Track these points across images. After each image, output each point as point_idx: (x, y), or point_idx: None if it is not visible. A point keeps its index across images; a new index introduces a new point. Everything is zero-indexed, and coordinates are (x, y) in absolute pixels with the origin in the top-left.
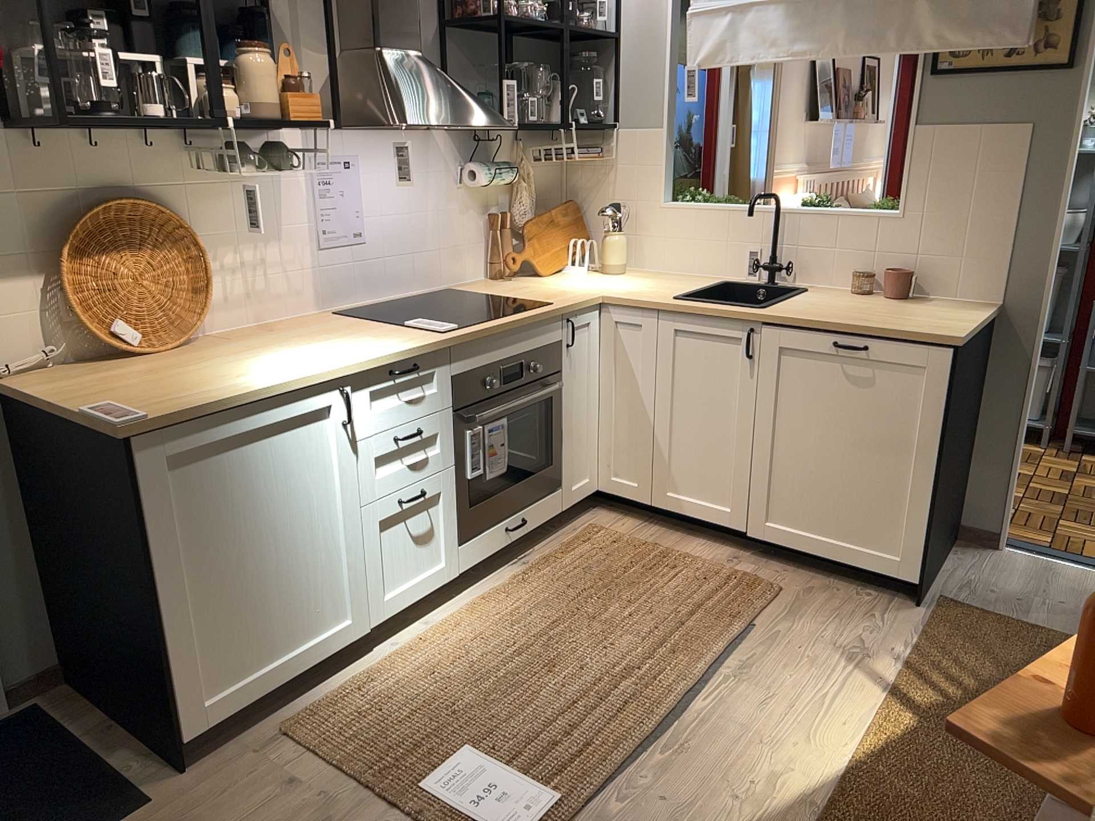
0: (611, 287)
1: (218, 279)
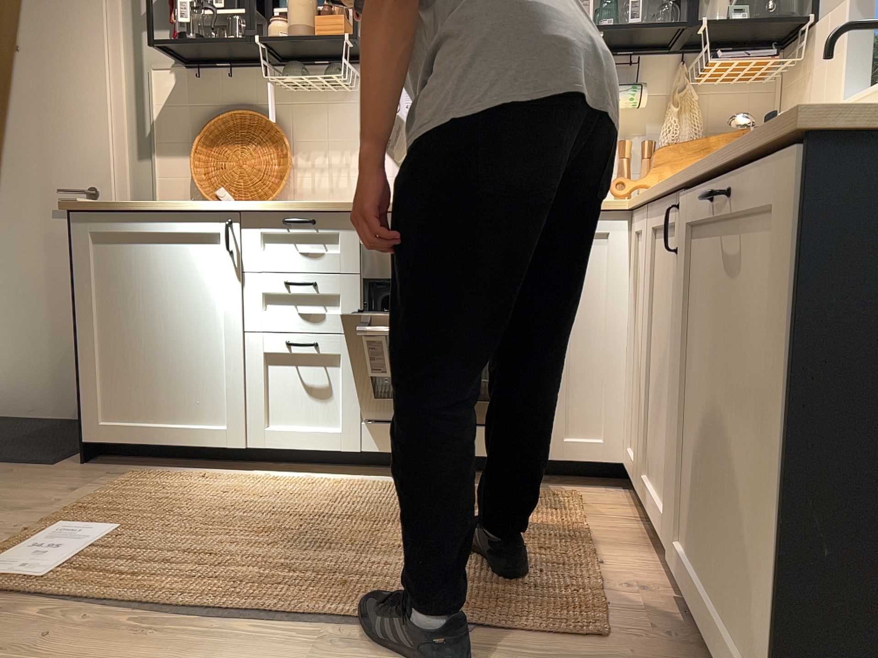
0: None
1: (306, 173)
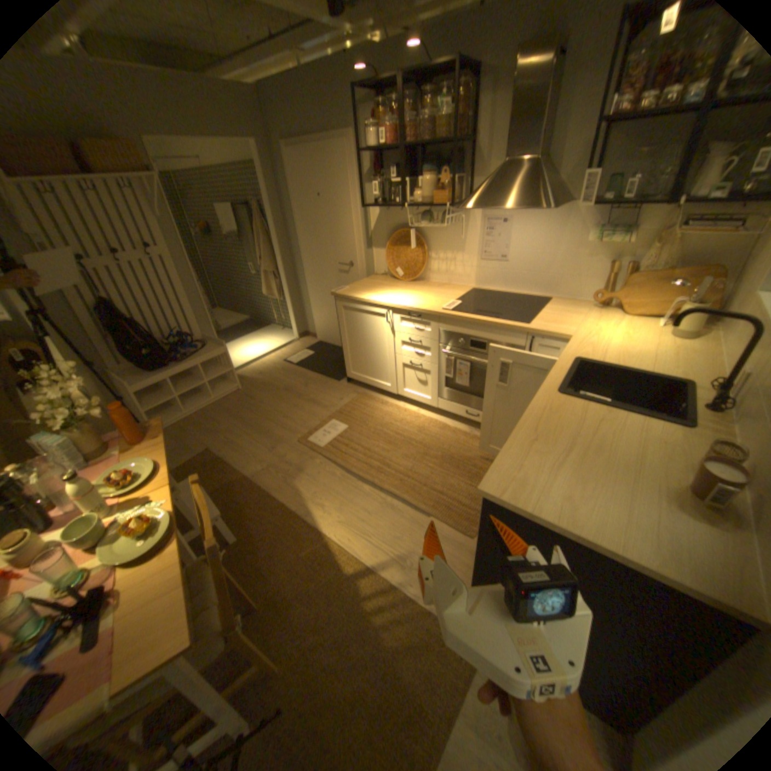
0: (610, 337)
1: (435, 262)
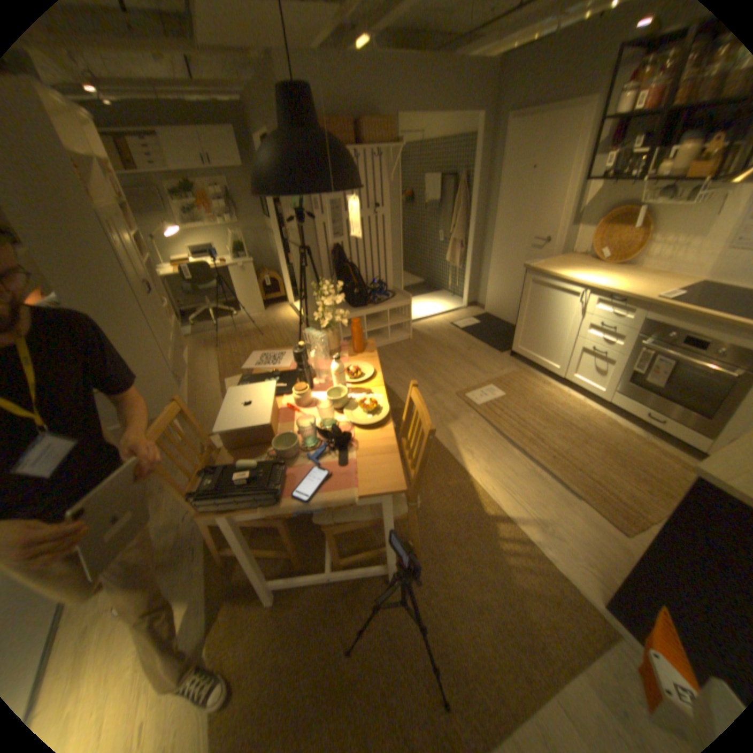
0: None
1: (659, 245)
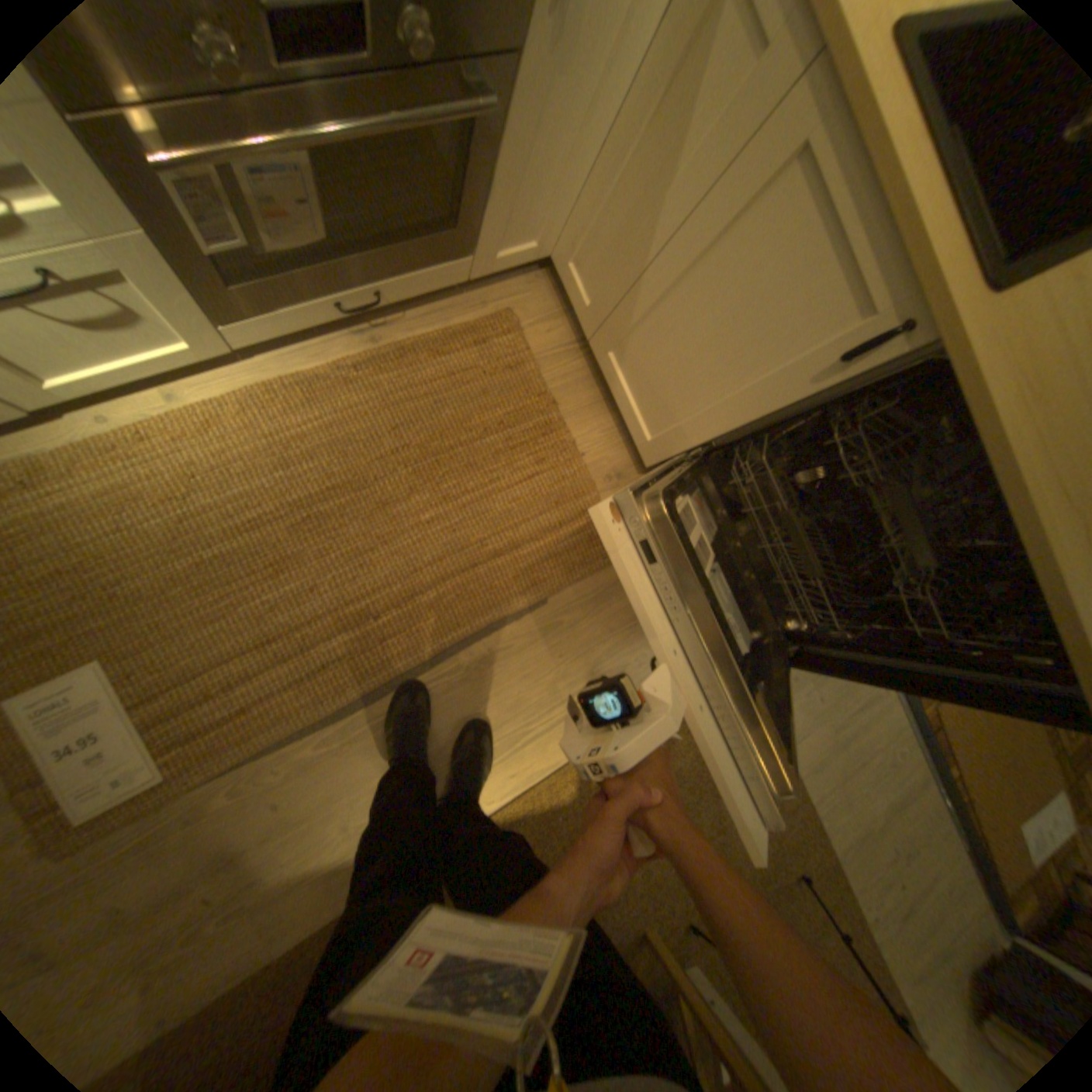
0: None
1: None
